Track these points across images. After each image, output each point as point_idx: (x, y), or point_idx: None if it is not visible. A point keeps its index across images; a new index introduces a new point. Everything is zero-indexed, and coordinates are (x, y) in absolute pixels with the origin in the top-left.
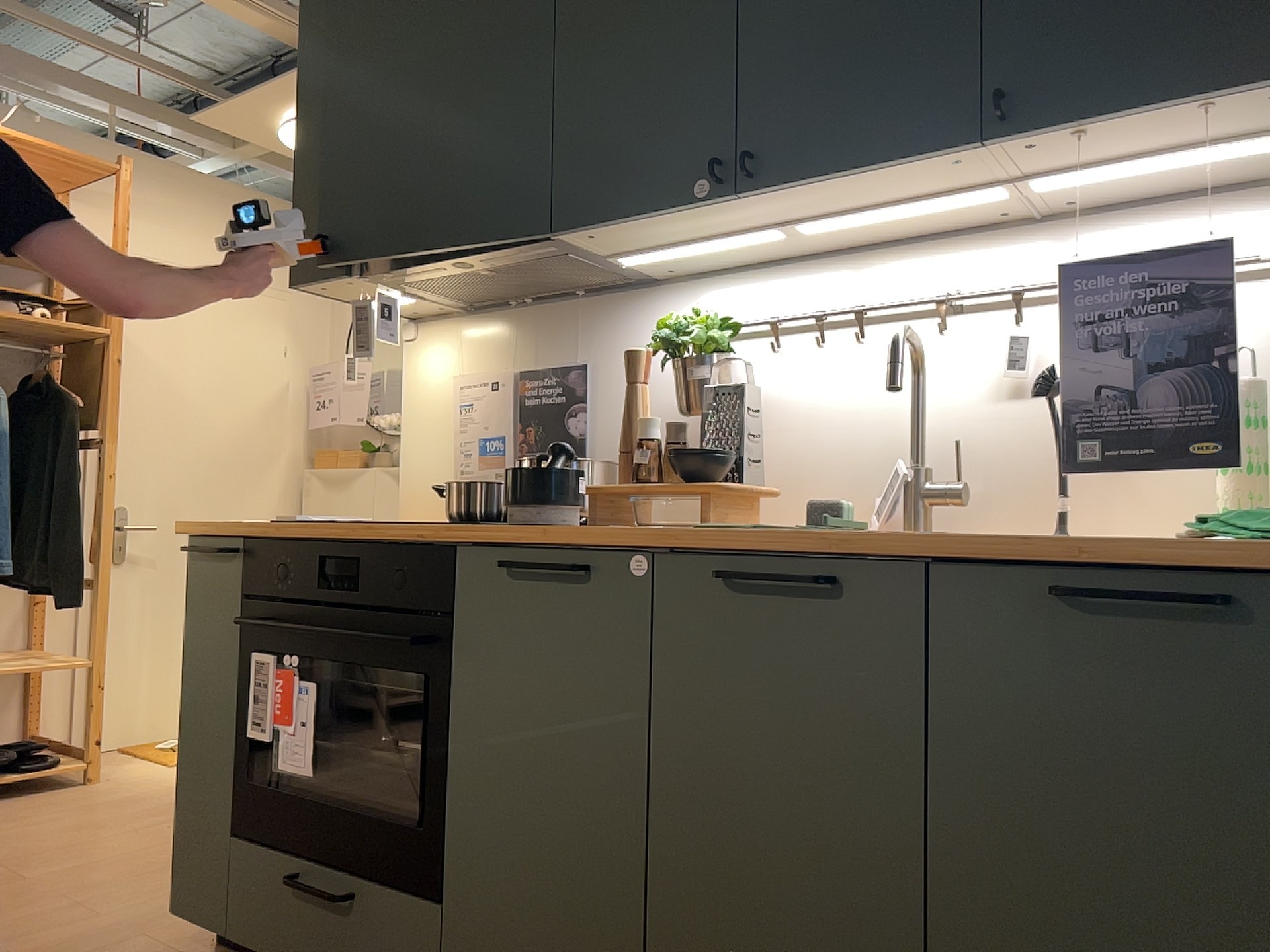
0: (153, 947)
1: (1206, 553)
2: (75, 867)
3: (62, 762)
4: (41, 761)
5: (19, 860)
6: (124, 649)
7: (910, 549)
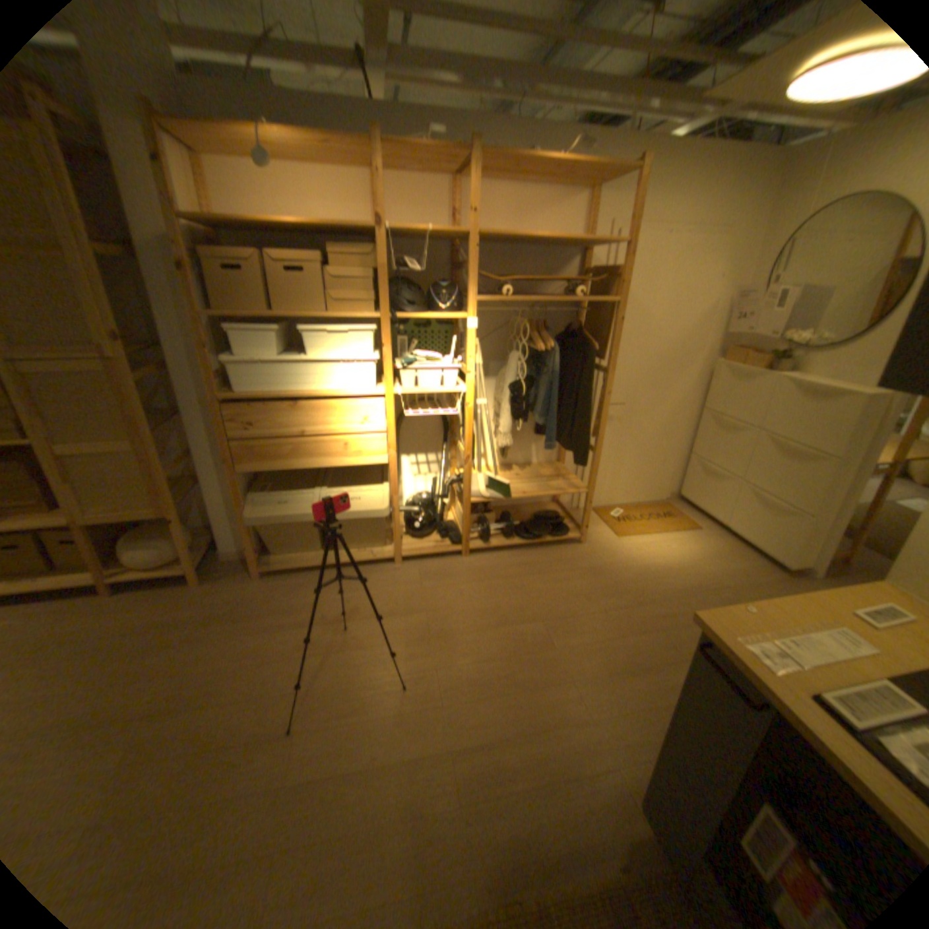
0: (629, 795)
1: None
2: (580, 646)
3: (571, 531)
4: (562, 531)
5: (555, 623)
6: (601, 464)
7: None
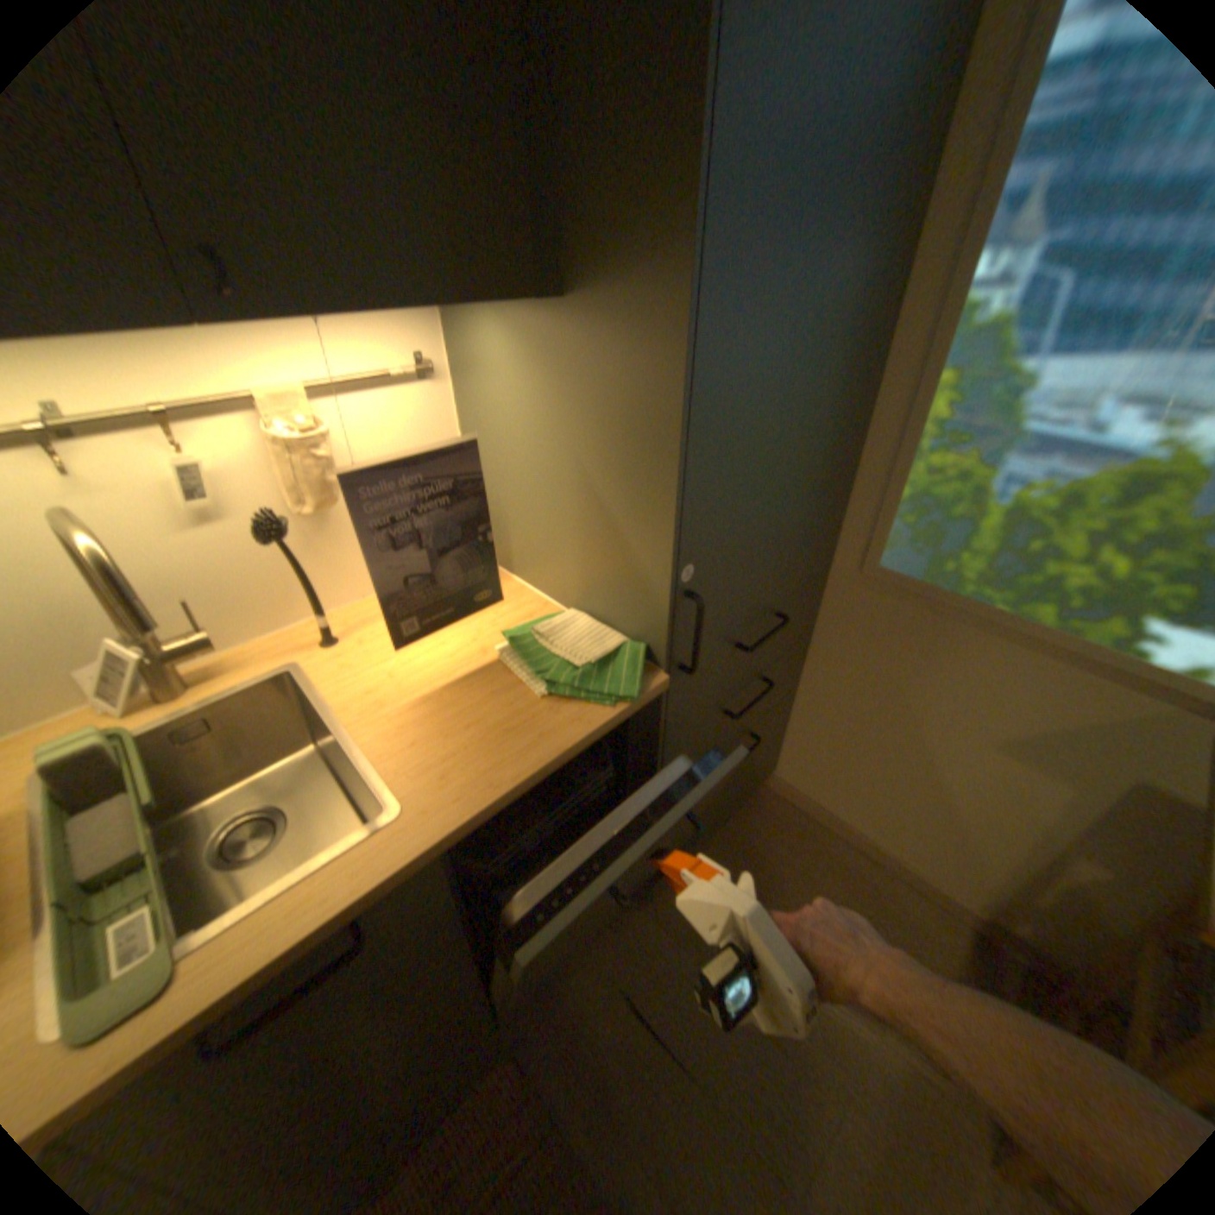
0: None
1: (603, 733)
2: None
3: None
4: None
5: None
6: None
7: (425, 860)
